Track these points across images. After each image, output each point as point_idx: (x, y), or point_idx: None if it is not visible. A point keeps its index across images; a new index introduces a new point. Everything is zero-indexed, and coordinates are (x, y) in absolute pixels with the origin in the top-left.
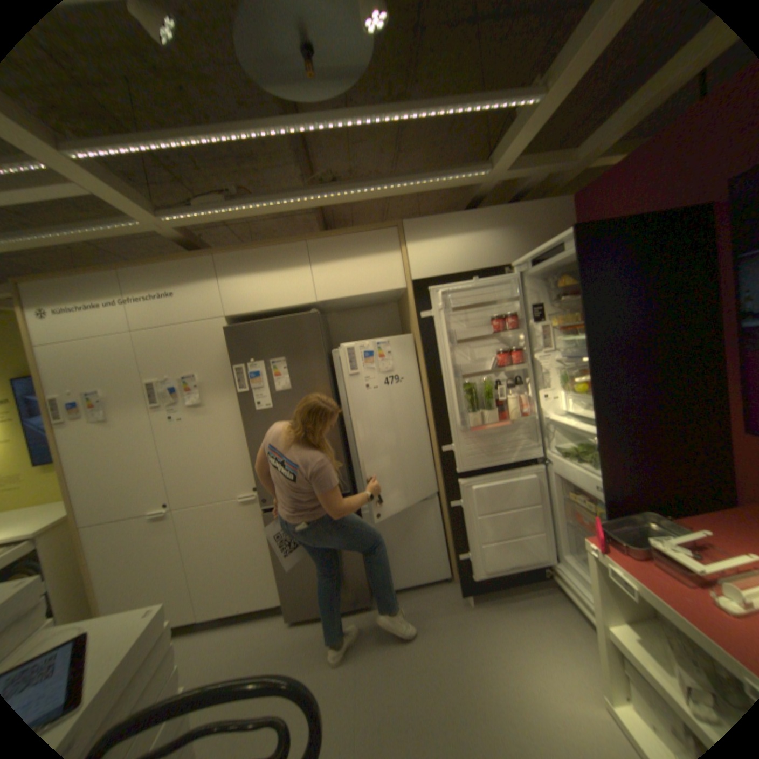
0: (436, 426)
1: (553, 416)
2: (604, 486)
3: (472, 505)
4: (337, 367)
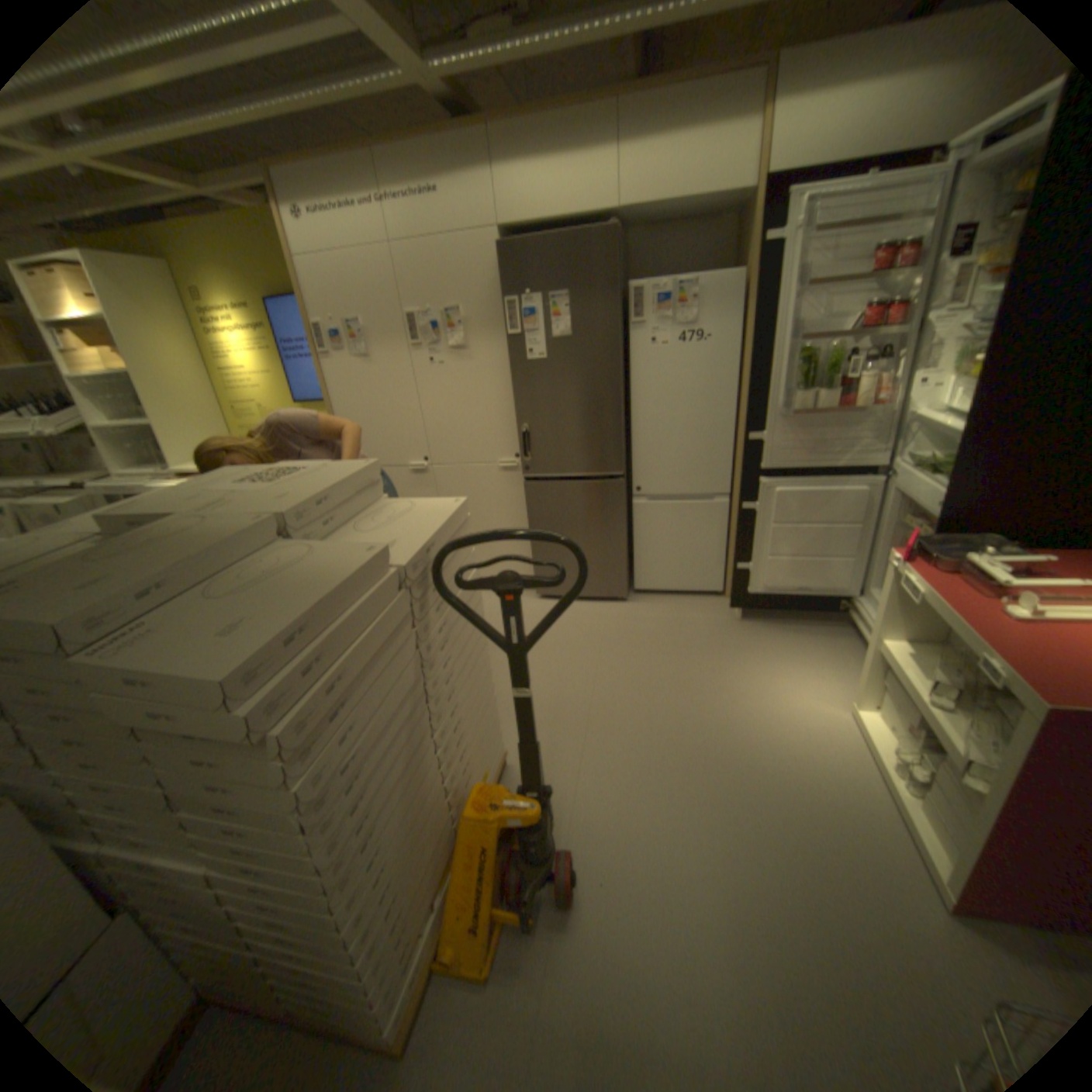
0: (749, 409)
1: (924, 411)
2: (948, 498)
3: (770, 510)
4: (632, 311)
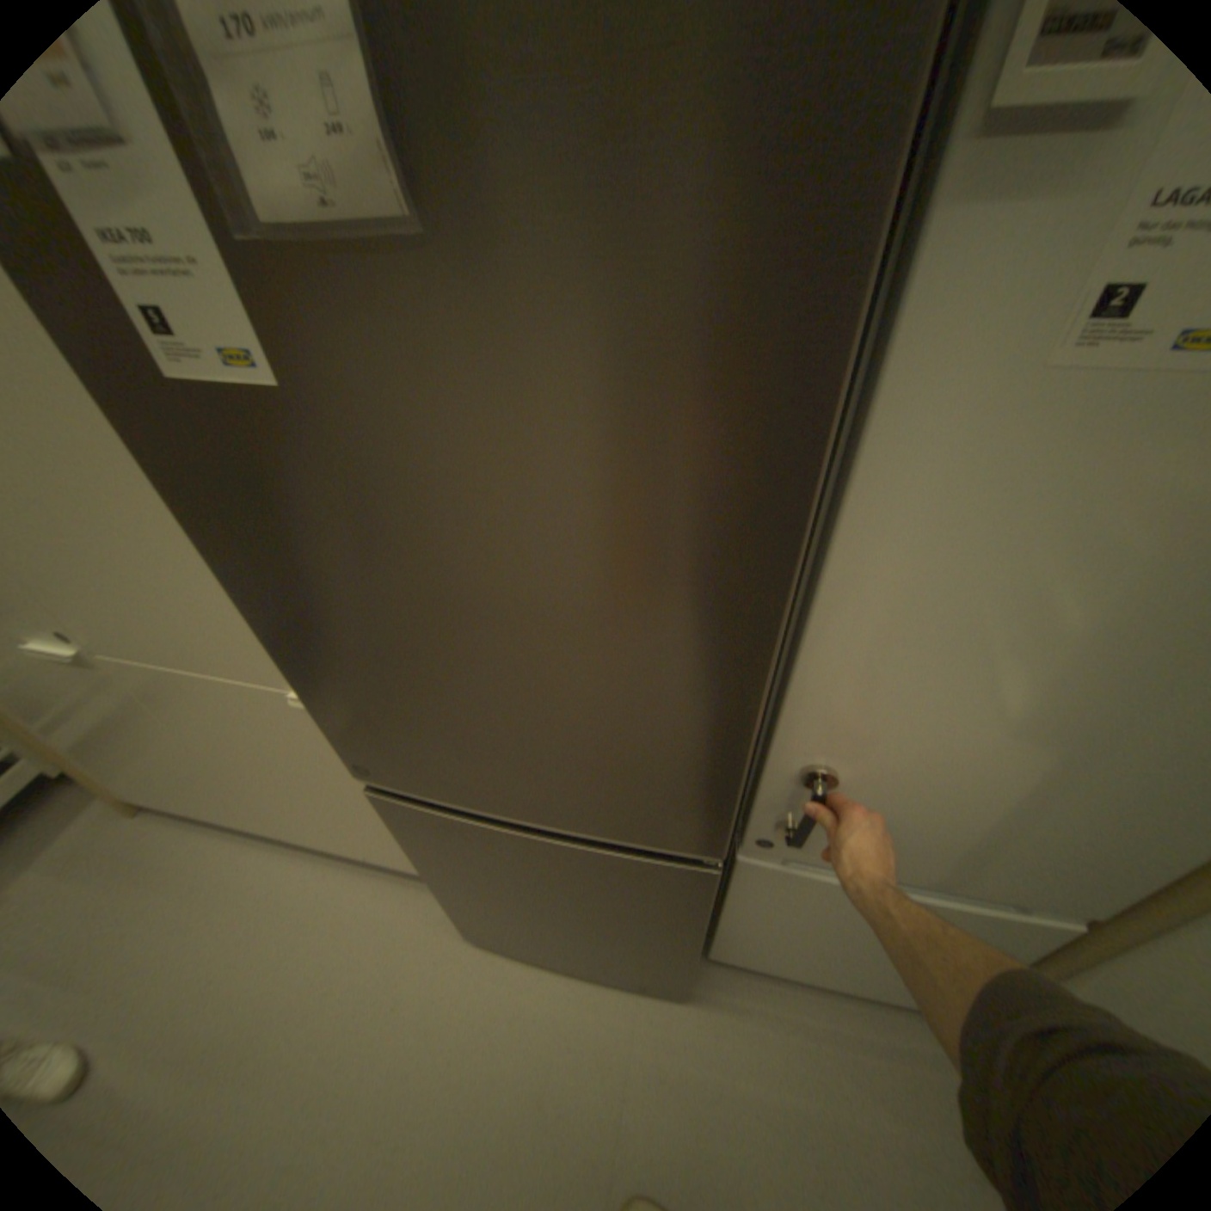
0: None
1: None
2: None
3: None
4: None
